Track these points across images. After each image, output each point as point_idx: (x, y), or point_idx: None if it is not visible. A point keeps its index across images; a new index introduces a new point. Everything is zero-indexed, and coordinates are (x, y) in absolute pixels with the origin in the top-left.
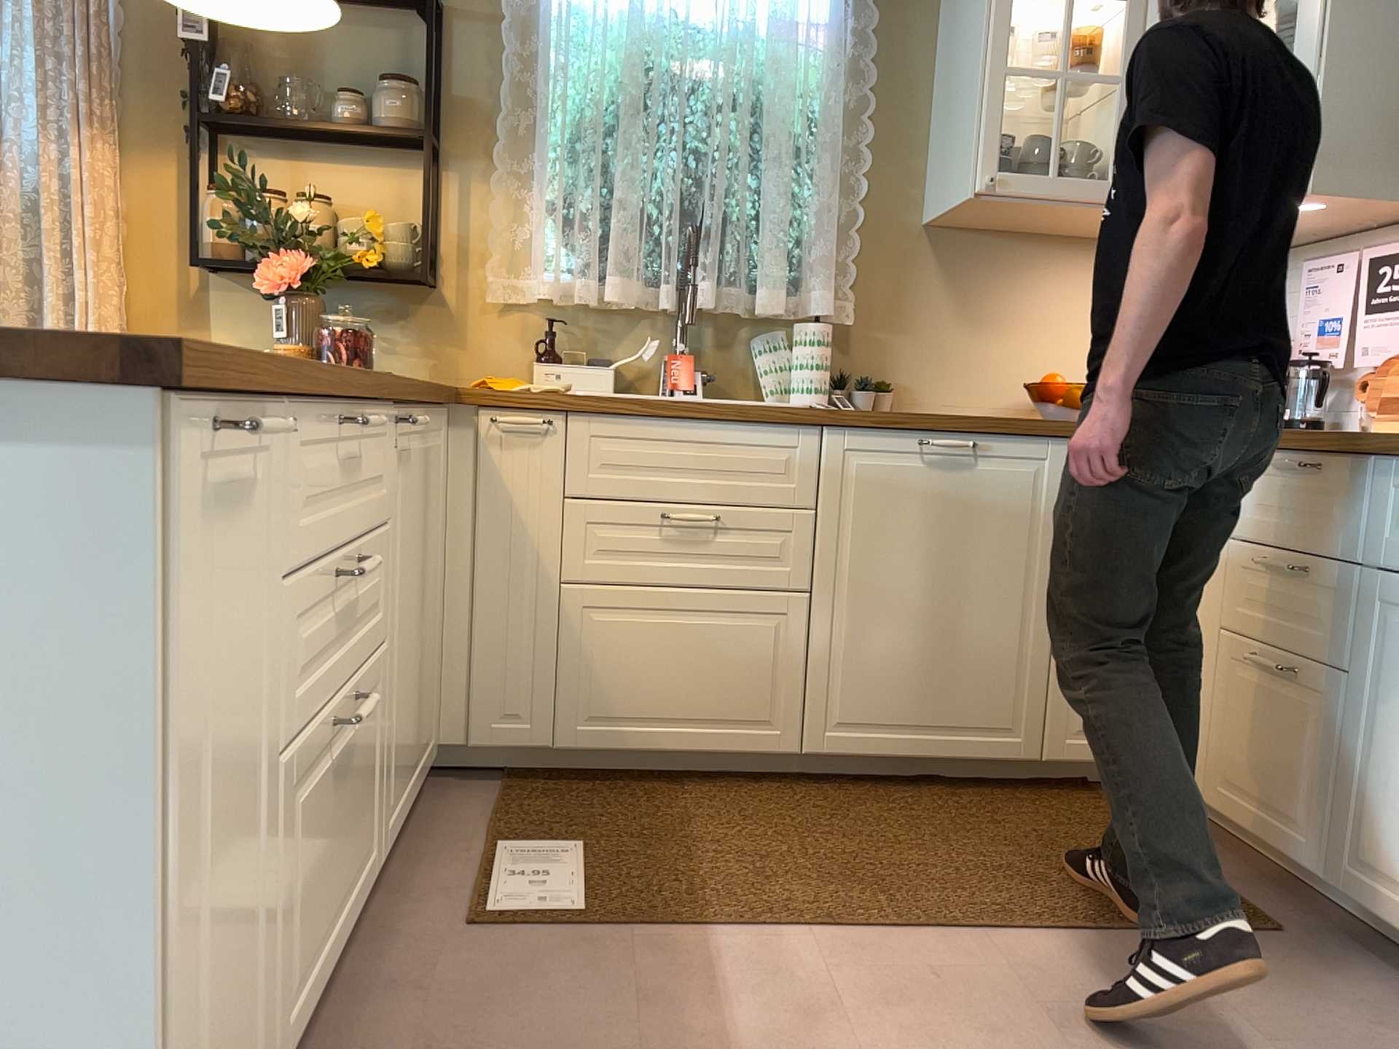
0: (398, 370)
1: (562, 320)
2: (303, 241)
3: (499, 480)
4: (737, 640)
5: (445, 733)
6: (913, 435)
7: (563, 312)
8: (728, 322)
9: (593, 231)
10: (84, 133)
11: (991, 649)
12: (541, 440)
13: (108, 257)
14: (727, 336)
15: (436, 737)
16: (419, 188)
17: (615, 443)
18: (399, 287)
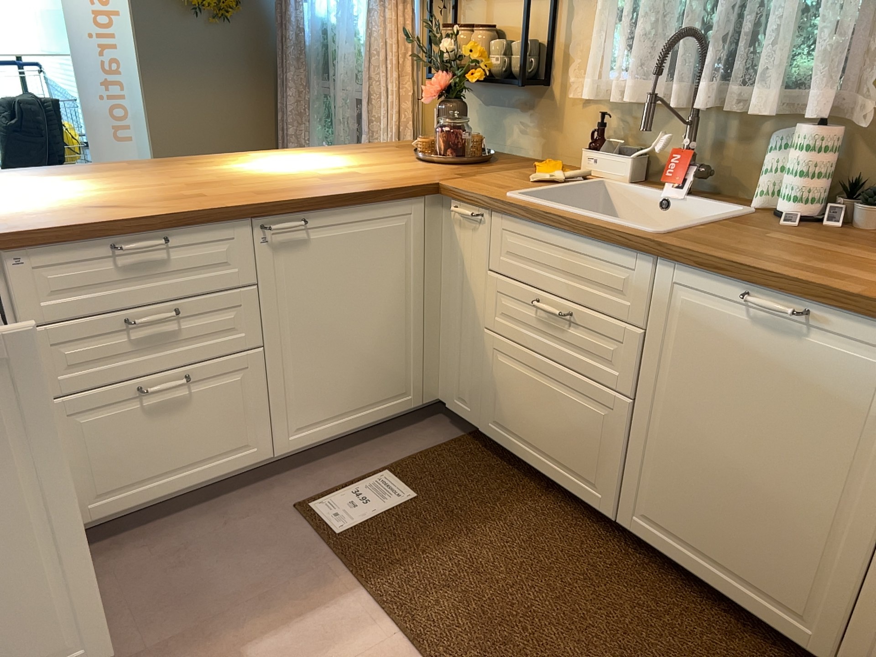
0: (524, 146)
1: (608, 115)
2: (451, 65)
3: (460, 249)
4: (577, 412)
5: (440, 393)
6: (738, 286)
7: (620, 107)
8: (748, 119)
9: (627, 40)
10: (389, 2)
11: (790, 530)
12: (479, 226)
13: (403, 74)
14: (746, 134)
15: (431, 393)
16: (542, 11)
17: (515, 237)
18: (528, 87)
